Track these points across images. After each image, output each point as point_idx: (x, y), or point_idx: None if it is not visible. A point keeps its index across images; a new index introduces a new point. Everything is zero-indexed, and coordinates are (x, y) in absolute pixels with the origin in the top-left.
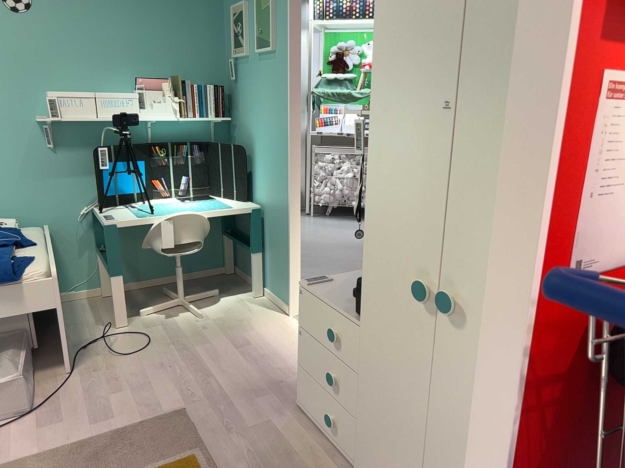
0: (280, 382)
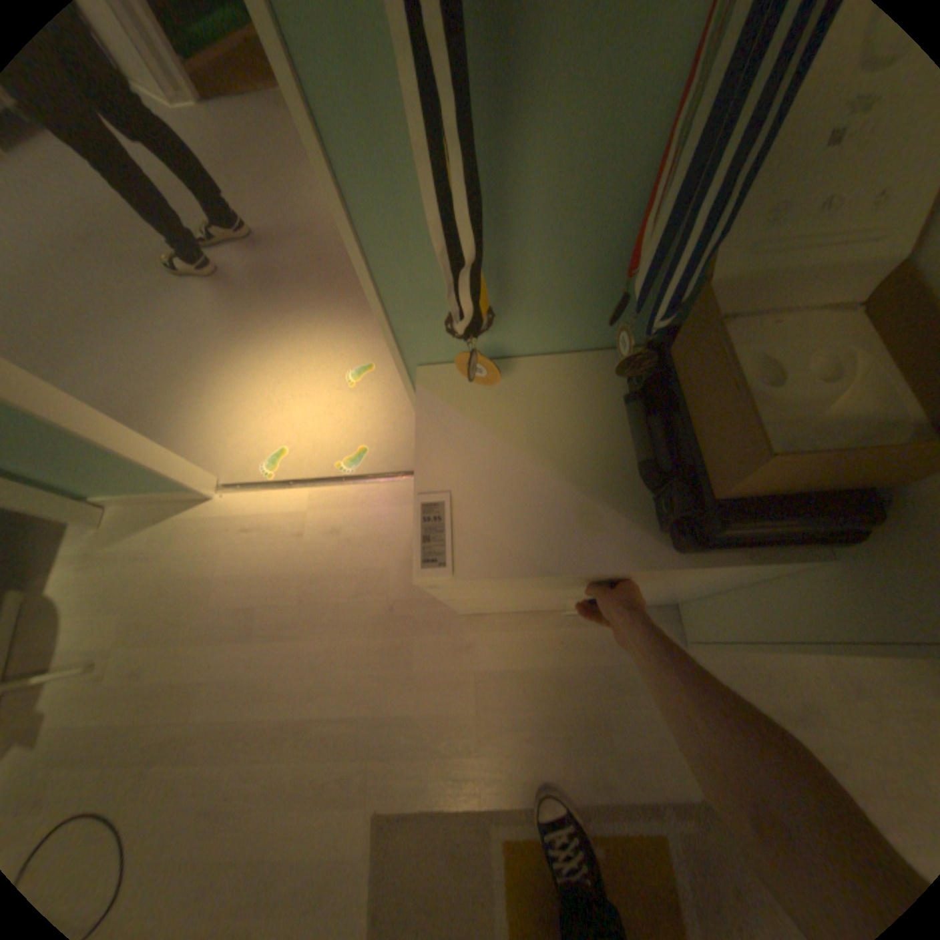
0: (388, 612)
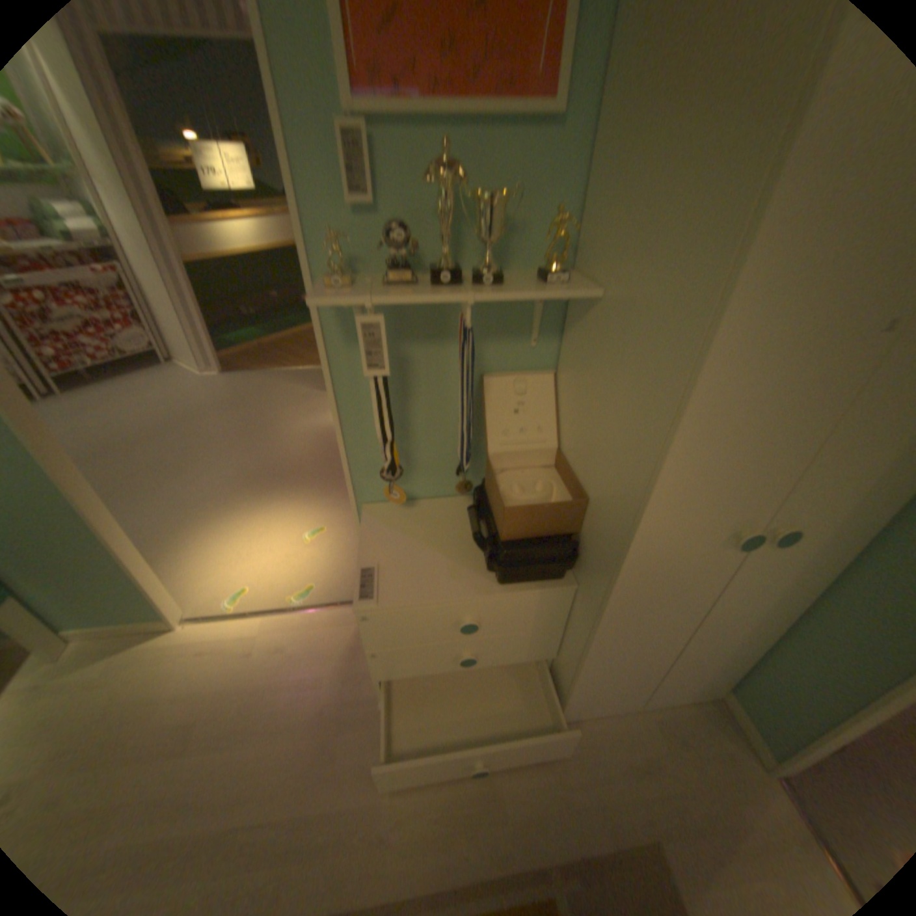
0: (318, 714)
